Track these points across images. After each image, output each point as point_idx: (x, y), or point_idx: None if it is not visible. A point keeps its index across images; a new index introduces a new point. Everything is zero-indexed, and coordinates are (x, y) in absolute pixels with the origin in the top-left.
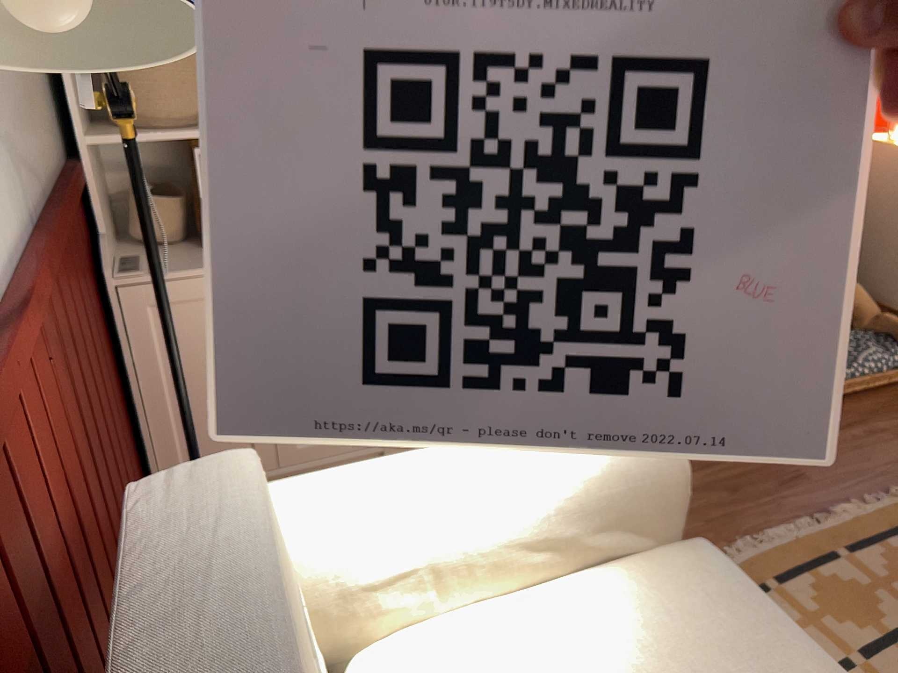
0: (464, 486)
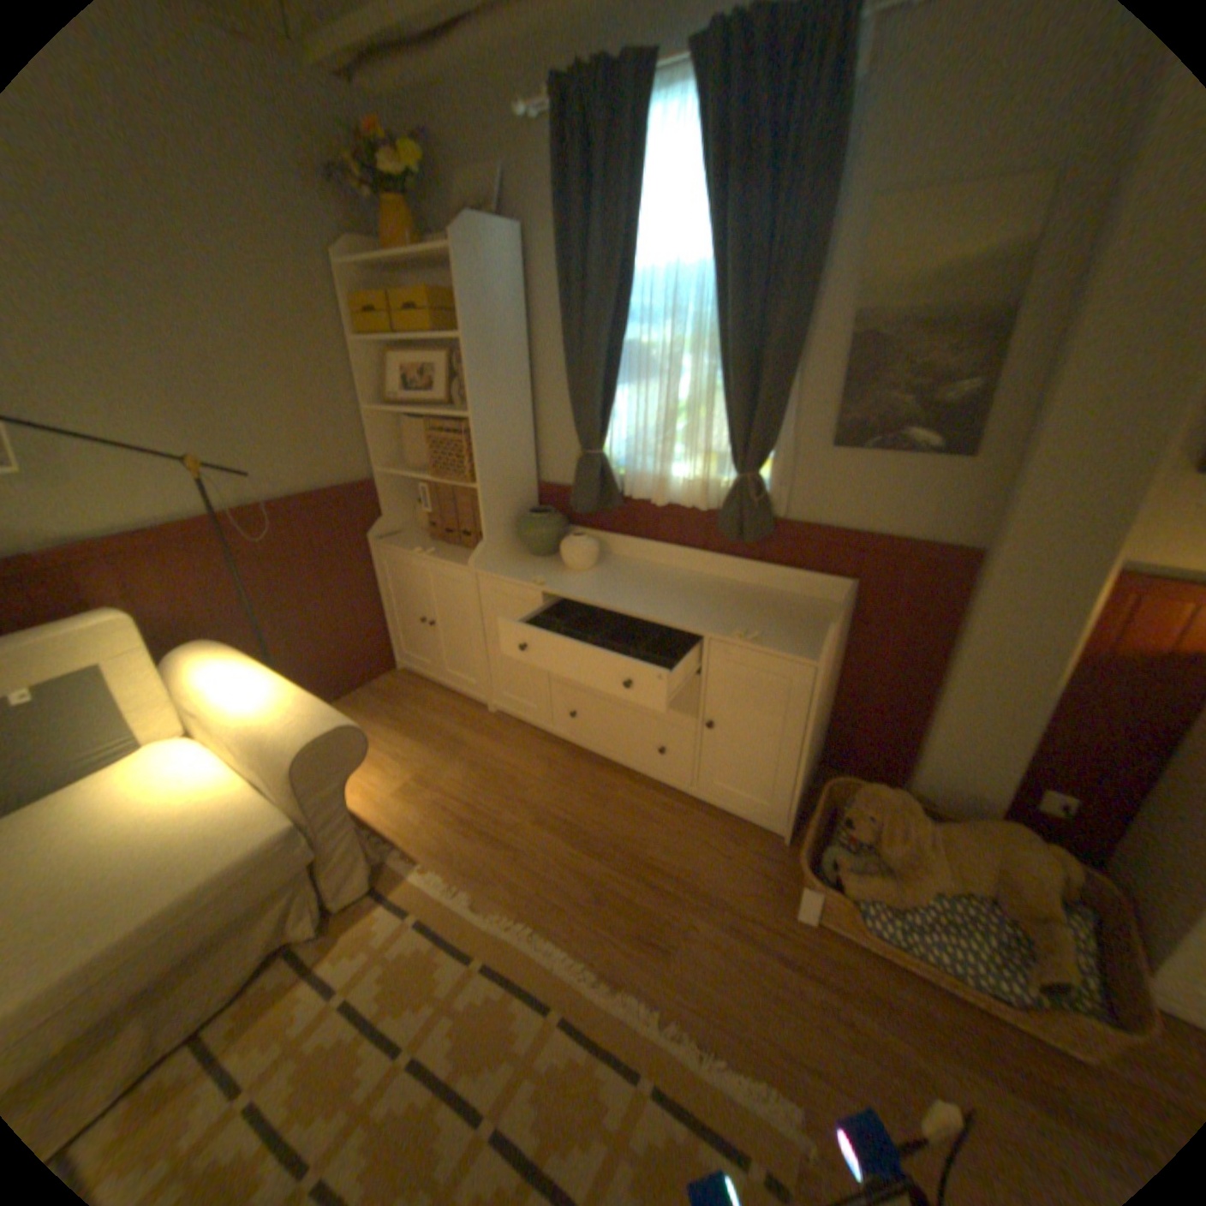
0: (232, 694)
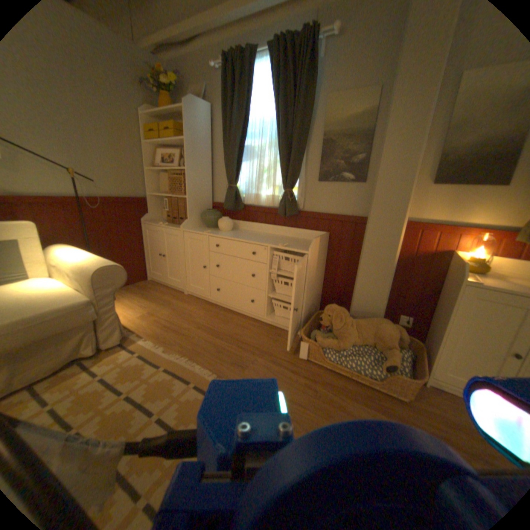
0: (71, 256)
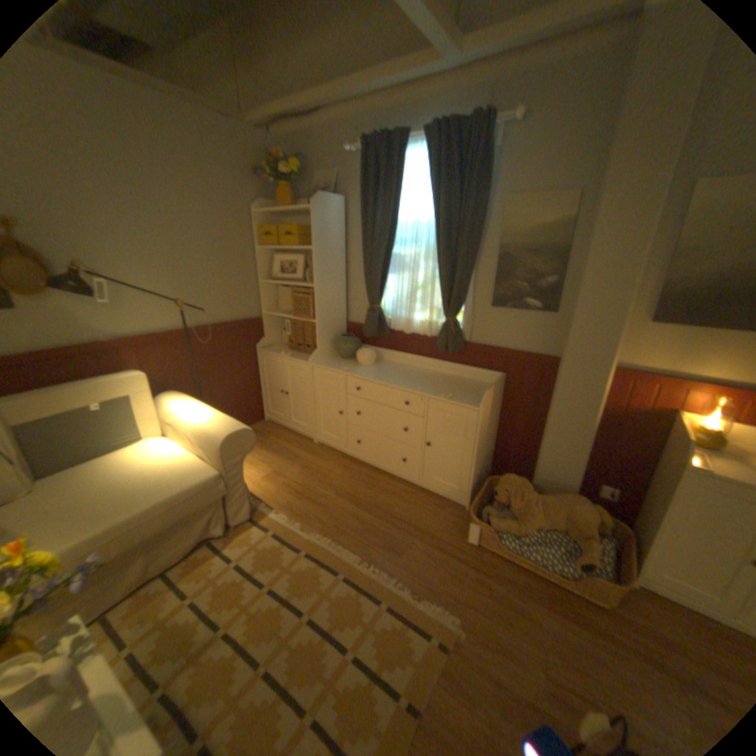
0: (192, 414)
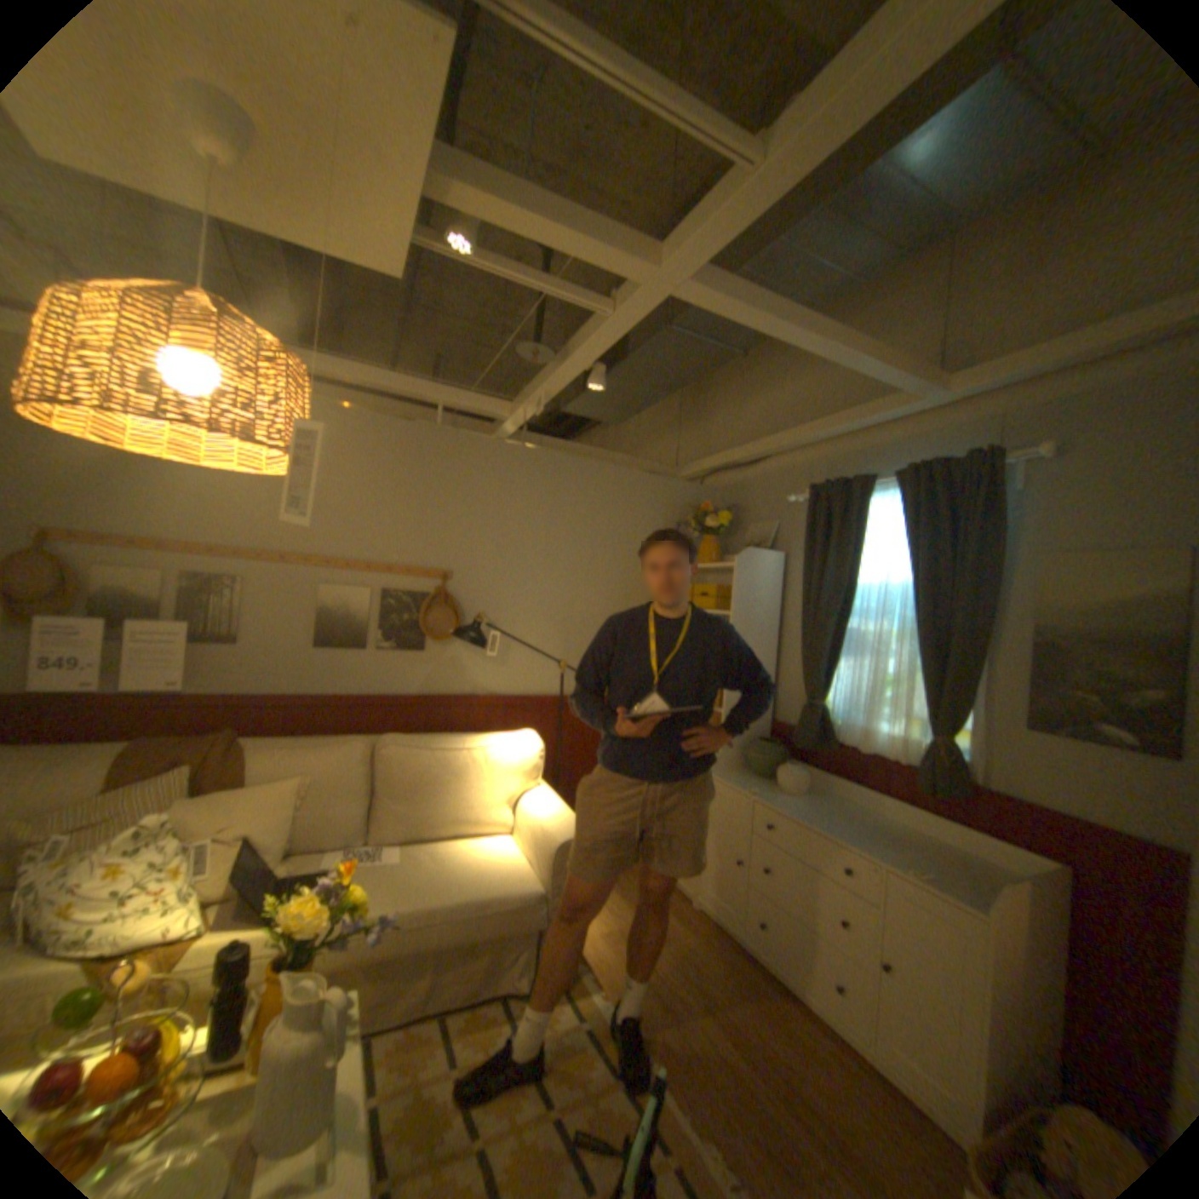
0: (536, 803)
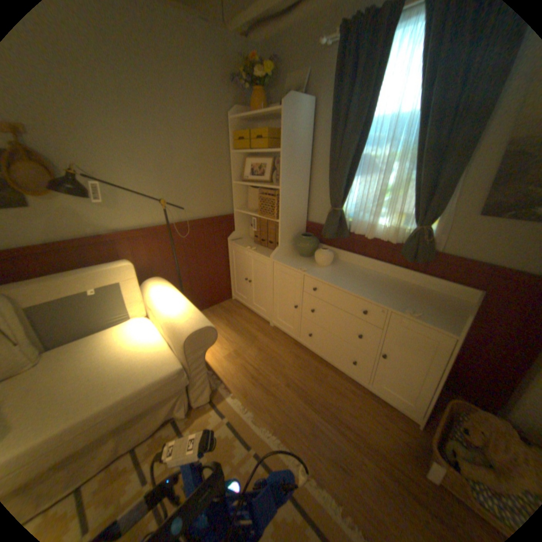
0: (166, 303)
